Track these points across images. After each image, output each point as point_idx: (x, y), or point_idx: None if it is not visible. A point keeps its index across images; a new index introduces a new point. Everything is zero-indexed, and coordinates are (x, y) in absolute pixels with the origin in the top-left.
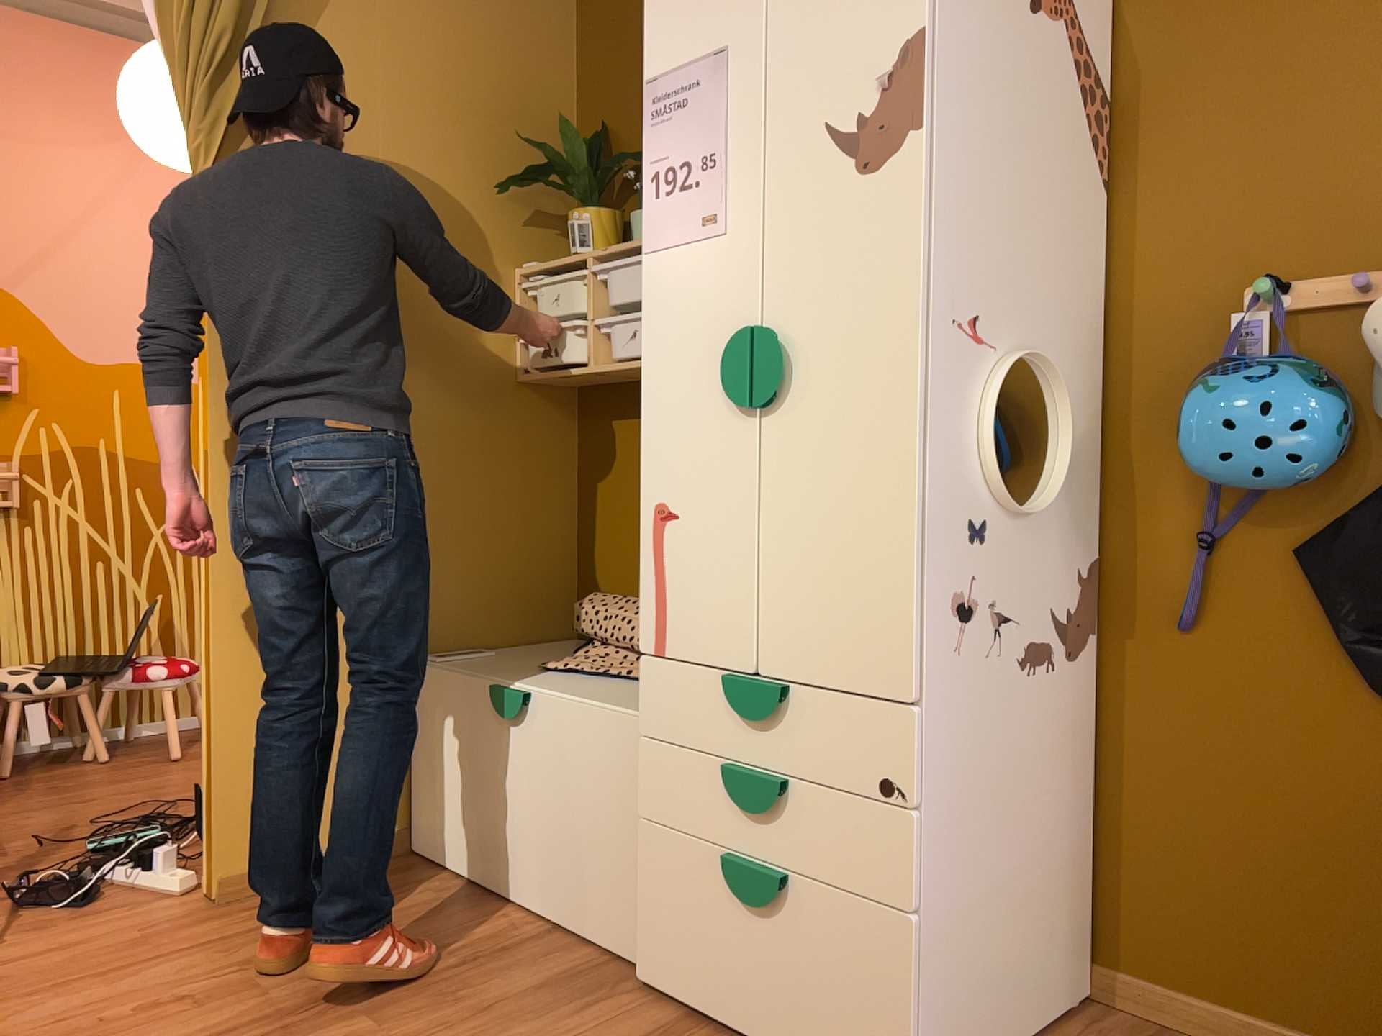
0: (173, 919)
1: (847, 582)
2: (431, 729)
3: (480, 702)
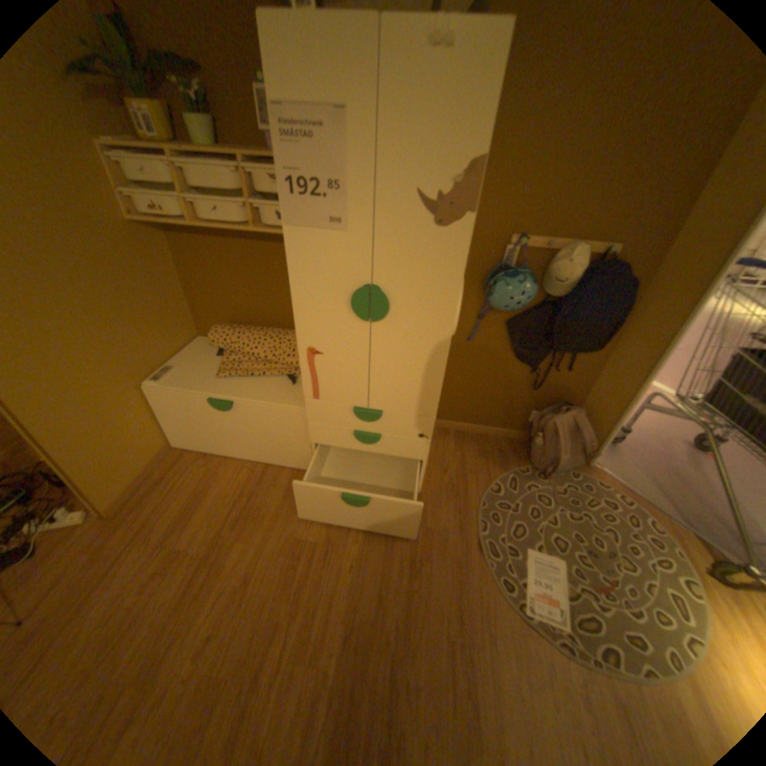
0: (97, 538)
1: (410, 384)
2: (169, 411)
3: (200, 403)
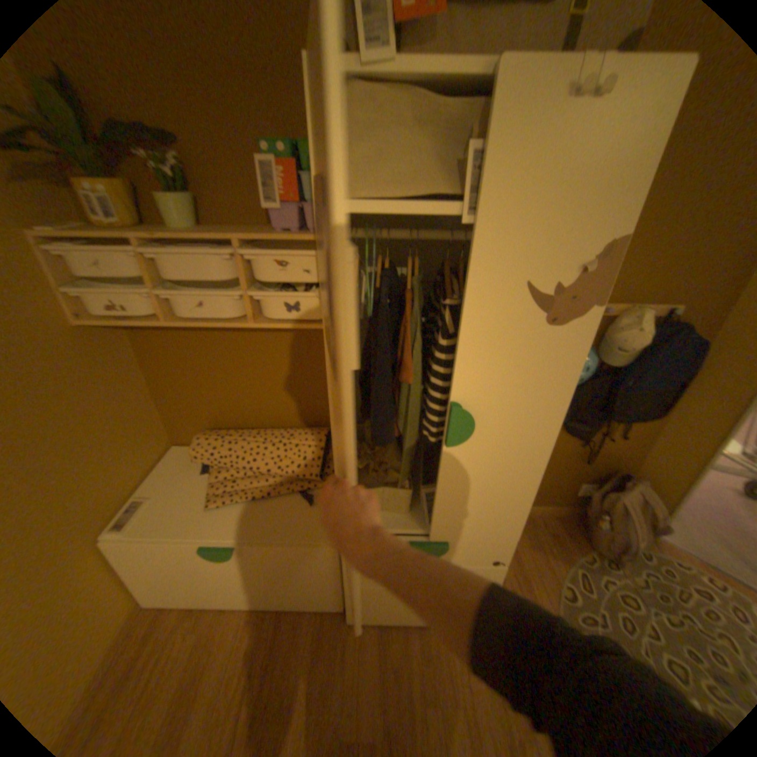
0: None
1: (489, 509)
2: (139, 566)
3: (186, 553)
